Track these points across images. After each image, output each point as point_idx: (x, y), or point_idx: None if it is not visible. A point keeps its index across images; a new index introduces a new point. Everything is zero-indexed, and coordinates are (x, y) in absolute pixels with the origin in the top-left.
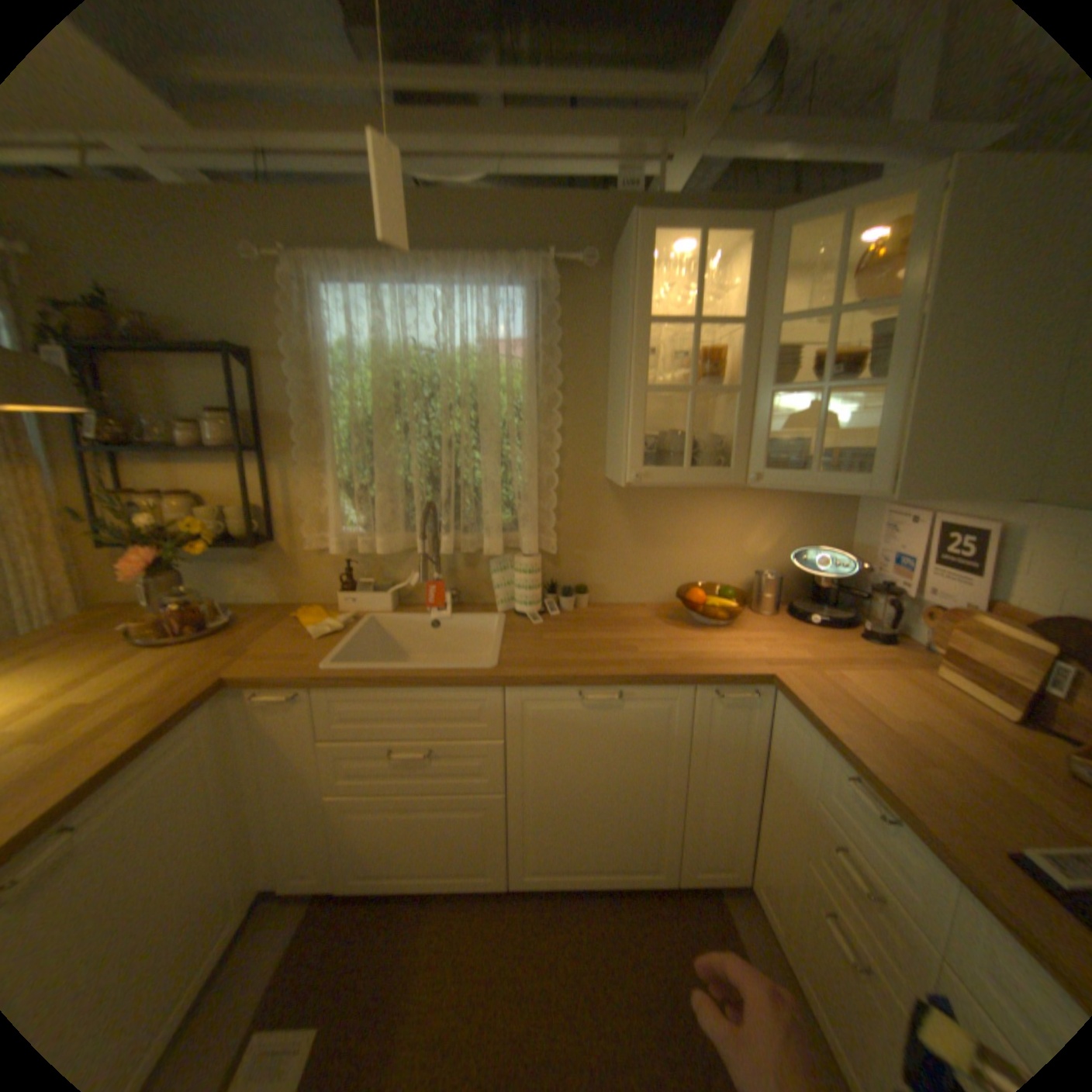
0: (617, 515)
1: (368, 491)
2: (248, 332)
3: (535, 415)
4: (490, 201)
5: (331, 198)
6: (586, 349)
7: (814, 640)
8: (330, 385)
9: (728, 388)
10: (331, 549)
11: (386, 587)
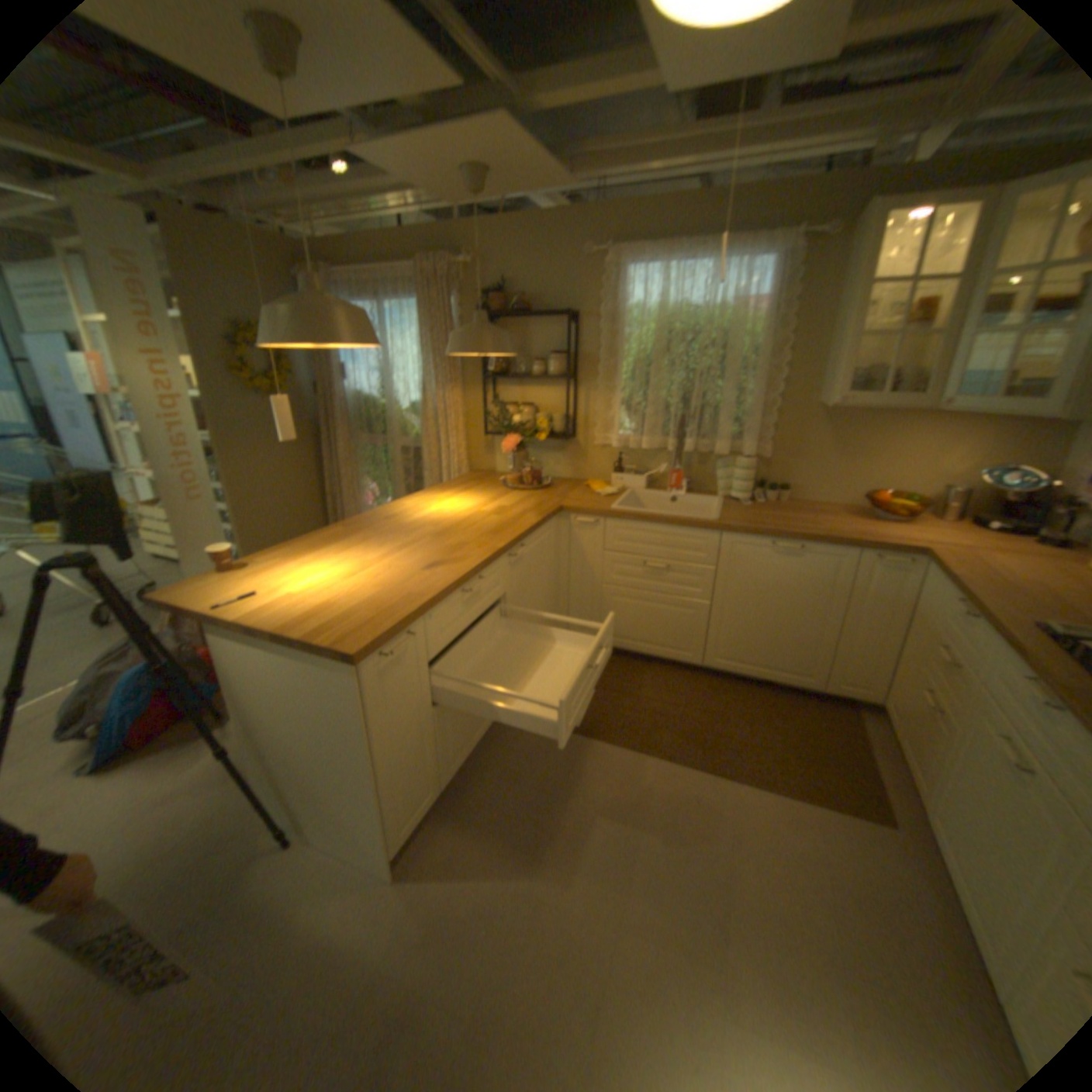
0: (825, 432)
1: (640, 406)
2: (578, 299)
3: (769, 352)
4: (759, 189)
5: (644, 203)
6: (820, 299)
7: (984, 538)
8: (627, 333)
9: (943, 328)
10: (610, 444)
11: (642, 472)
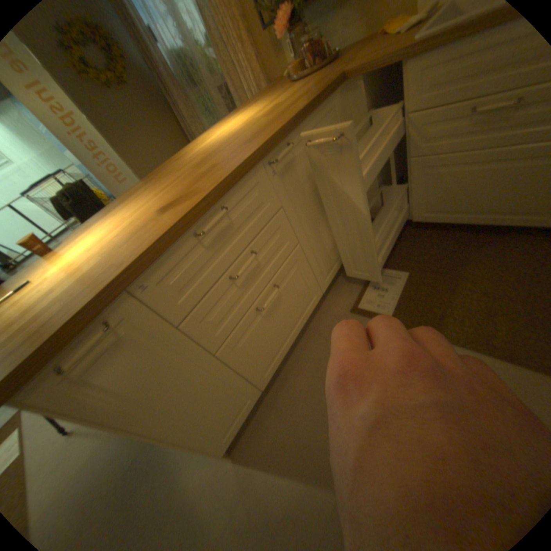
0: None
1: None
2: None
3: None
4: None
5: None
6: None
7: None
8: None
9: None
10: None
11: None
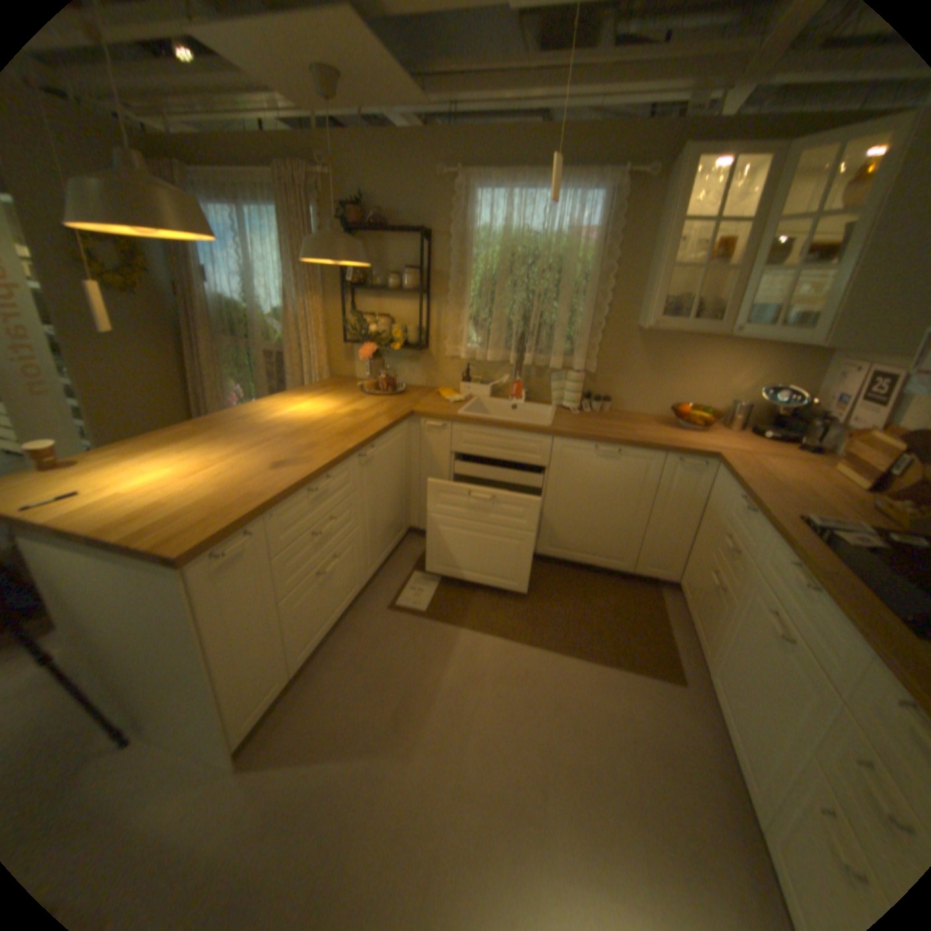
0: (640, 351)
1: (486, 321)
2: (431, 218)
3: (597, 278)
4: (591, 127)
5: (491, 130)
6: (640, 233)
7: (760, 444)
8: (474, 253)
9: (736, 265)
10: (459, 355)
11: (487, 382)
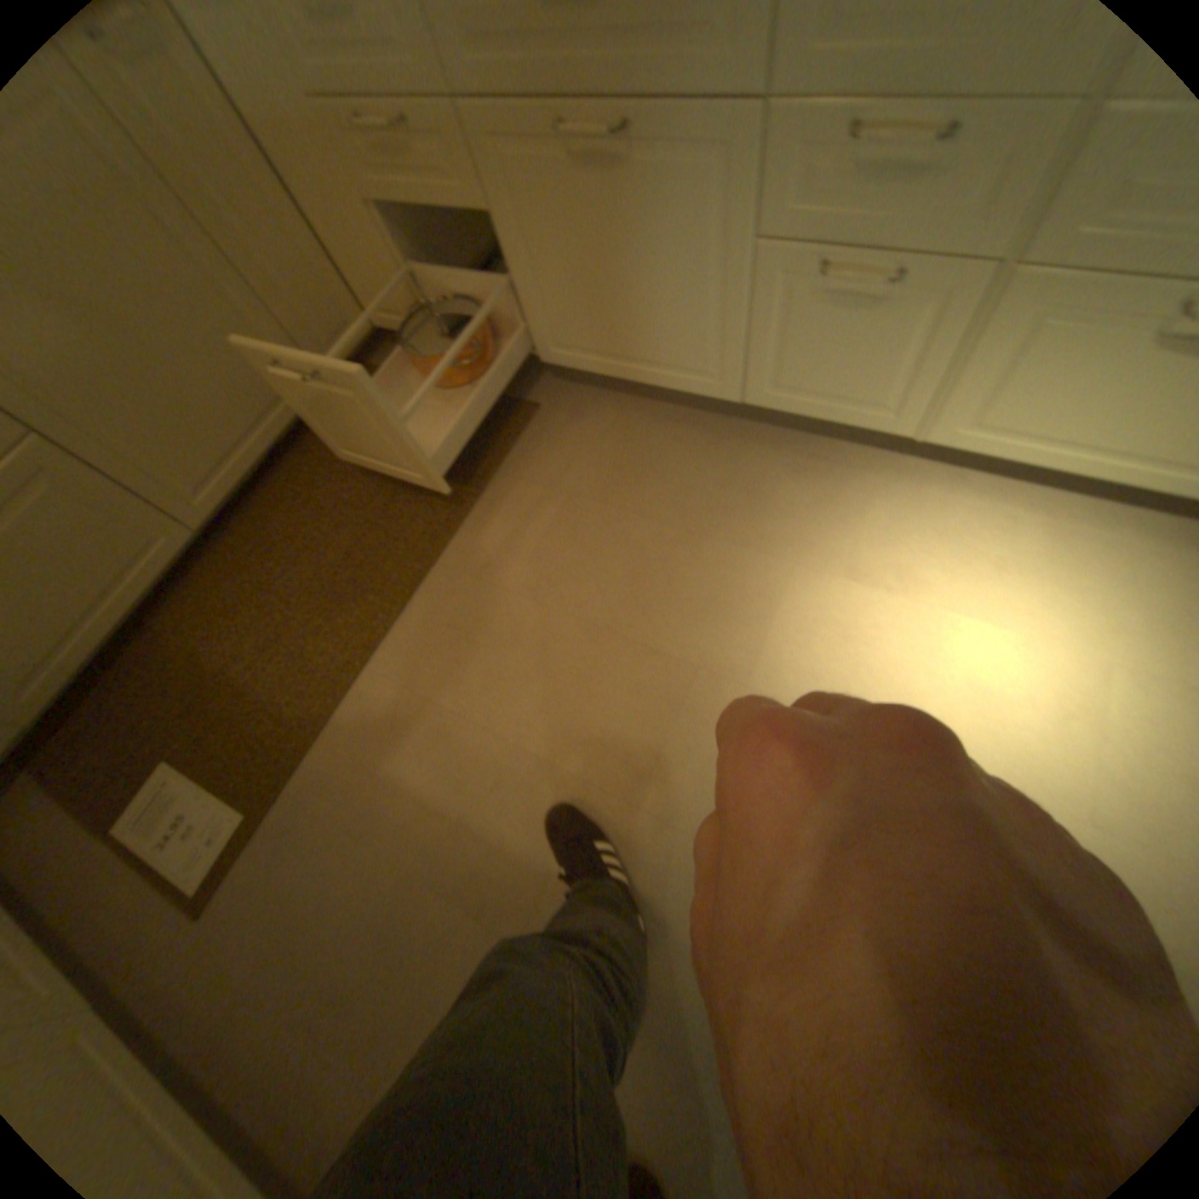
0: None
1: None
2: None
3: None
4: None
5: None
6: None
7: None
8: None
9: None
10: None
11: None
